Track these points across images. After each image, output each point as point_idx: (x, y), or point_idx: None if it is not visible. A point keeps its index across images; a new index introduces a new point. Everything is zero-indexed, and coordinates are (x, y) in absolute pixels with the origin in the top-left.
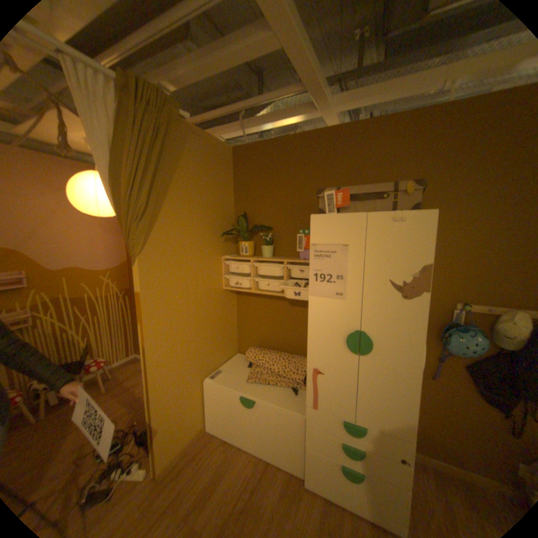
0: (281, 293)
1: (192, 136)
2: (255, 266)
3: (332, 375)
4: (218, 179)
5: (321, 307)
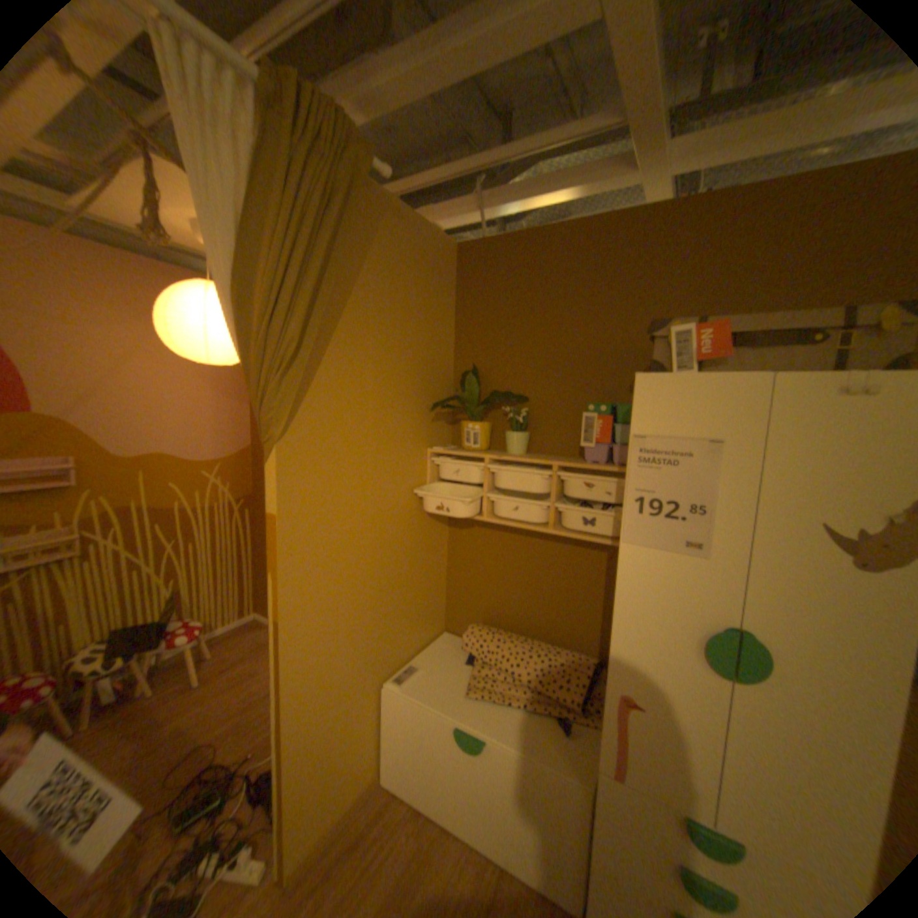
0: (543, 526)
1: (390, 216)
2: (493, 471)
3: (664, 715)
4: (430, 301)
5: (649, 569)
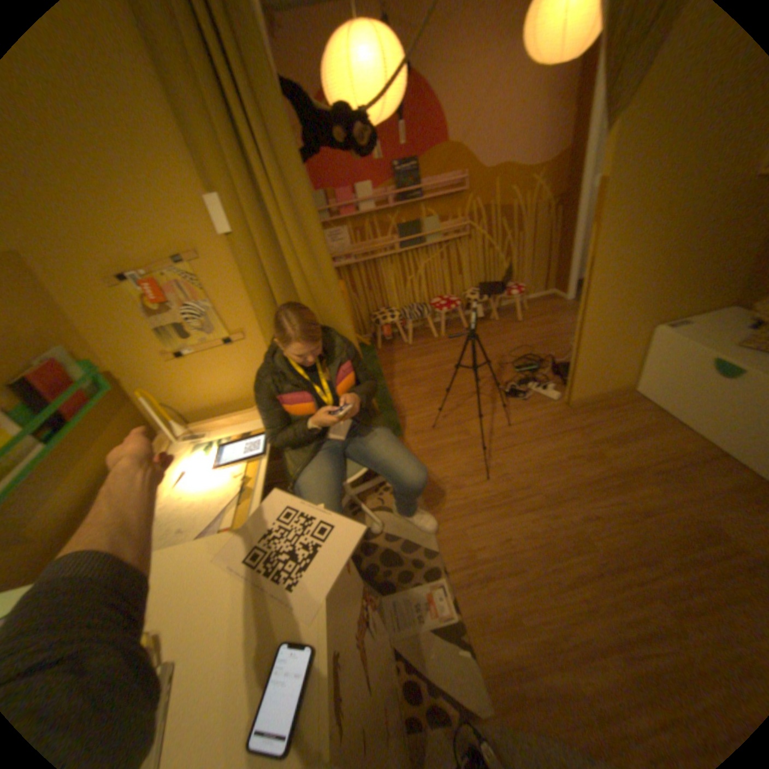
0: None
1: None
2: None
3: None
4: None
5: None
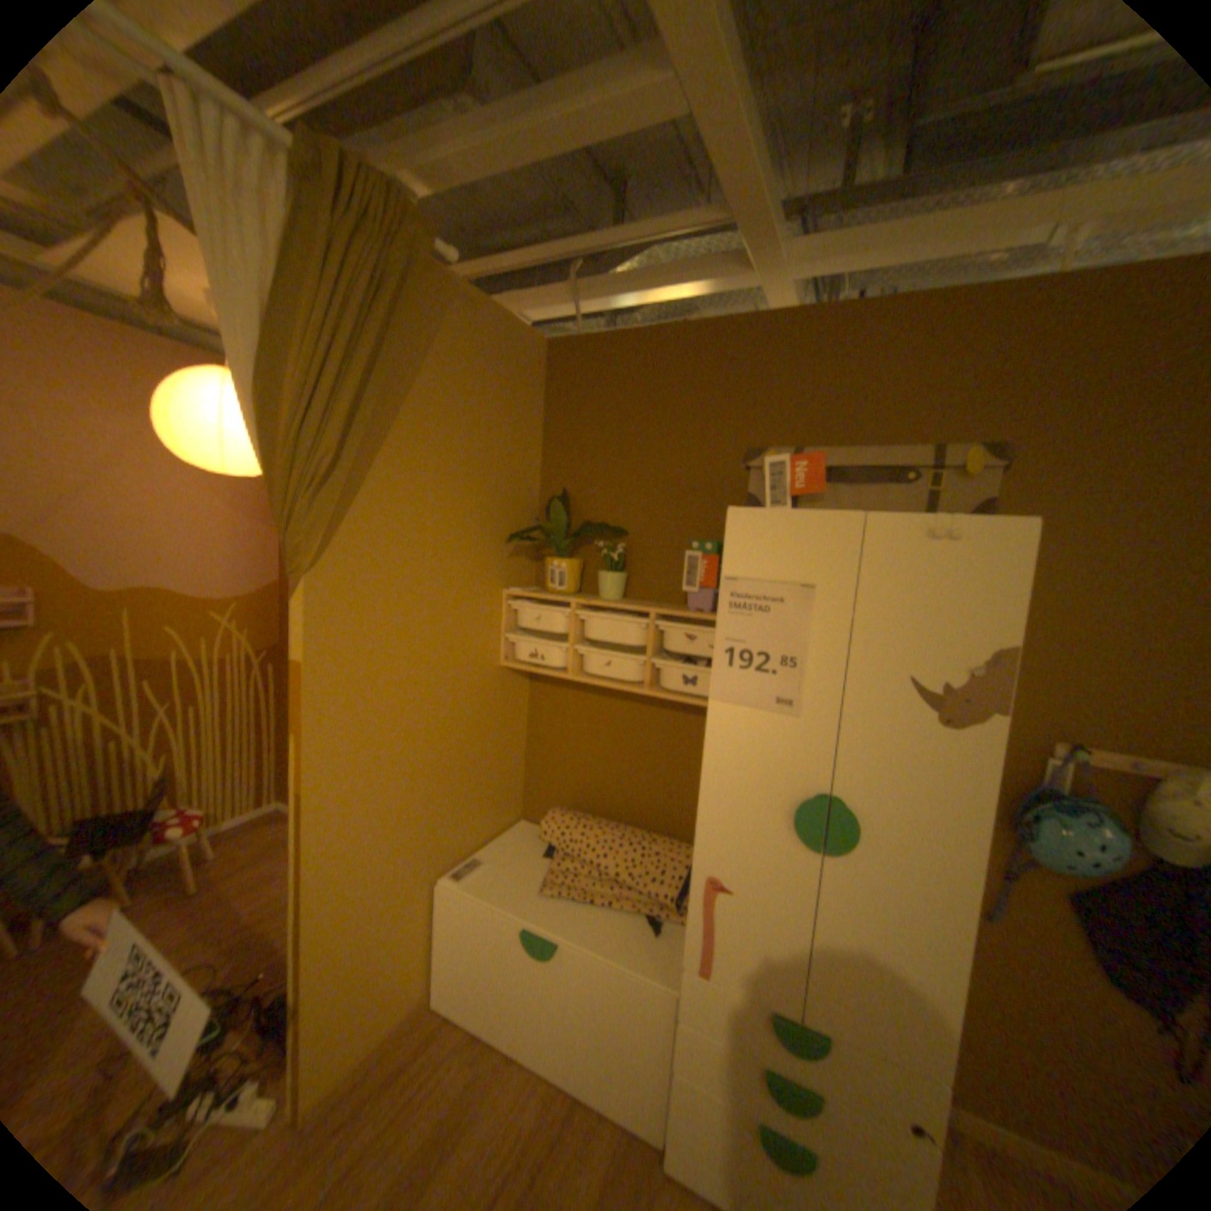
0: (638, 686)
1: (460, 305)
2: (581, 619)
3: (752, 897)
4: (510, 410)
5: (738, 730)
